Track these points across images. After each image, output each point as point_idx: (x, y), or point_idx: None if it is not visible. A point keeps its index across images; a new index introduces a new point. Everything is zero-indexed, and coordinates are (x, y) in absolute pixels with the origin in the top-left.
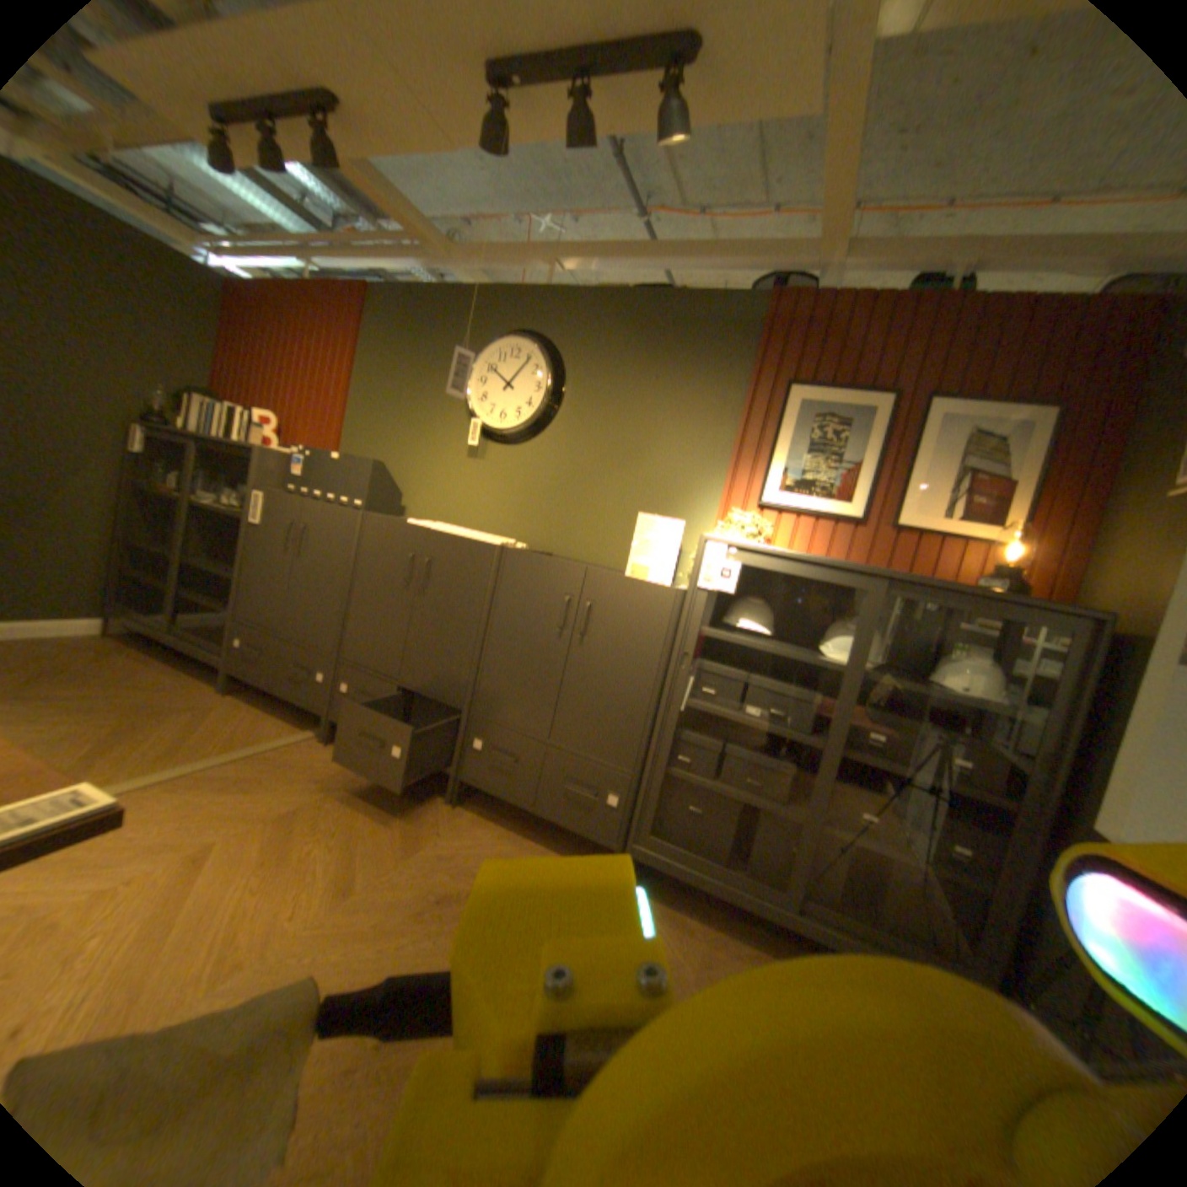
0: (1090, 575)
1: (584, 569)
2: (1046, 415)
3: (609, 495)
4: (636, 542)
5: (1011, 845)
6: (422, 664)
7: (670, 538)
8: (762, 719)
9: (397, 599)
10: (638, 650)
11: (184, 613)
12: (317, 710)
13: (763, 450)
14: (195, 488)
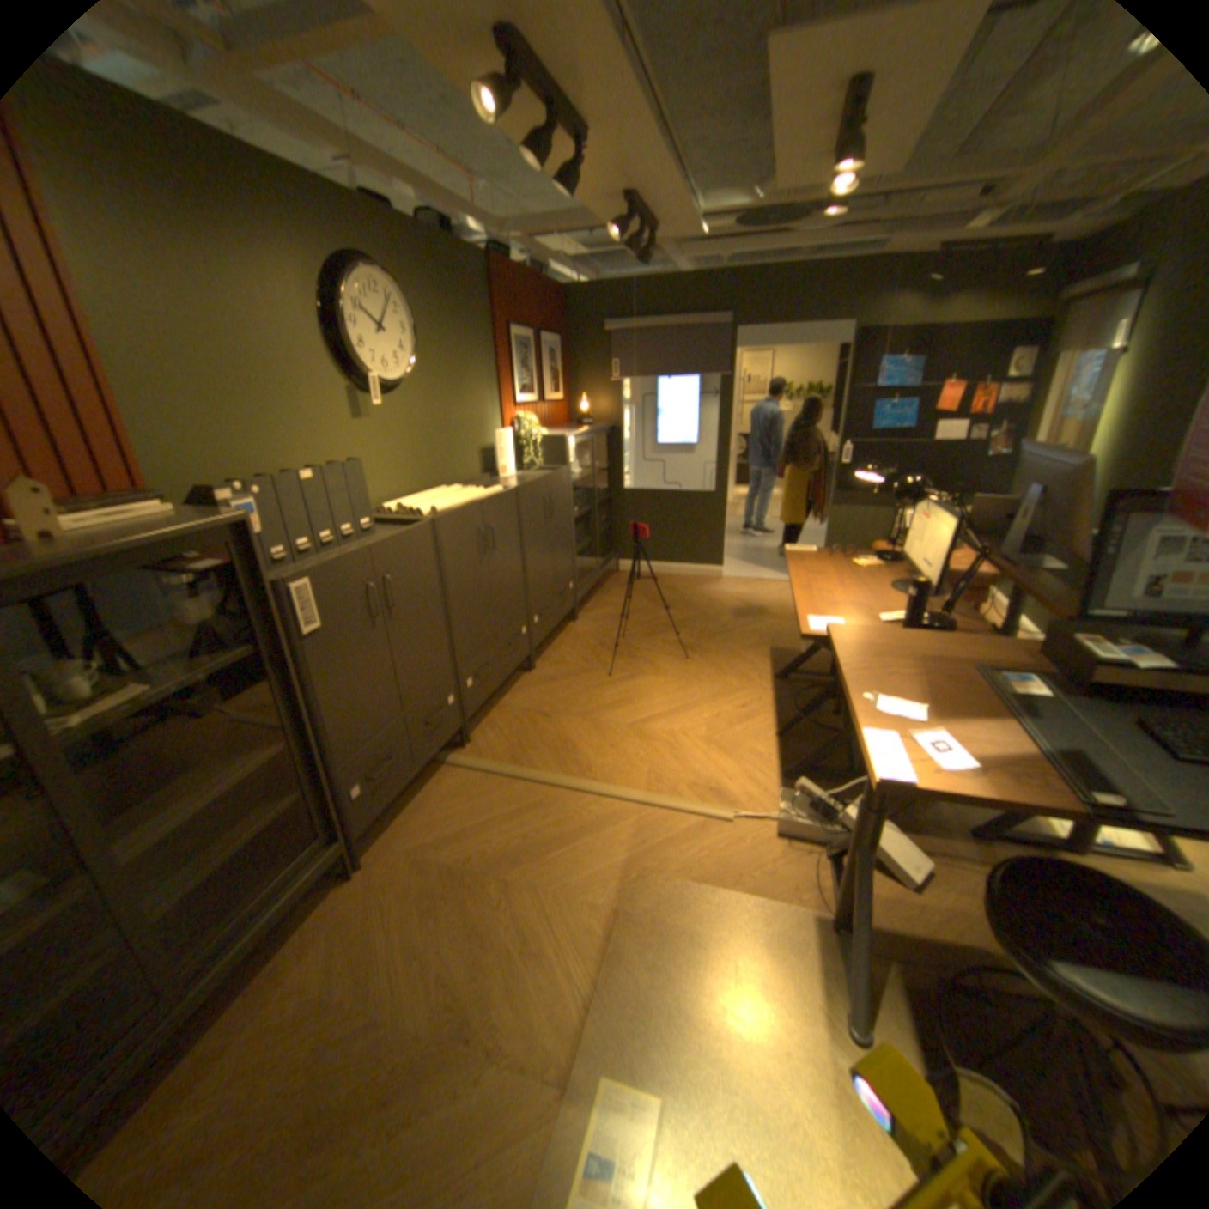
0: (576, 409)
1: (545, 480)
2: (558, 342)
3: (458, 423)
4: (498, 453)
5: (612, 508)
6: (503, 608)
7: (509, 443)
8: (578, 513)
9: (480, 577)
10: (564, 509)
11: None
12: (455, 731)
13: (508, 372)
14: None
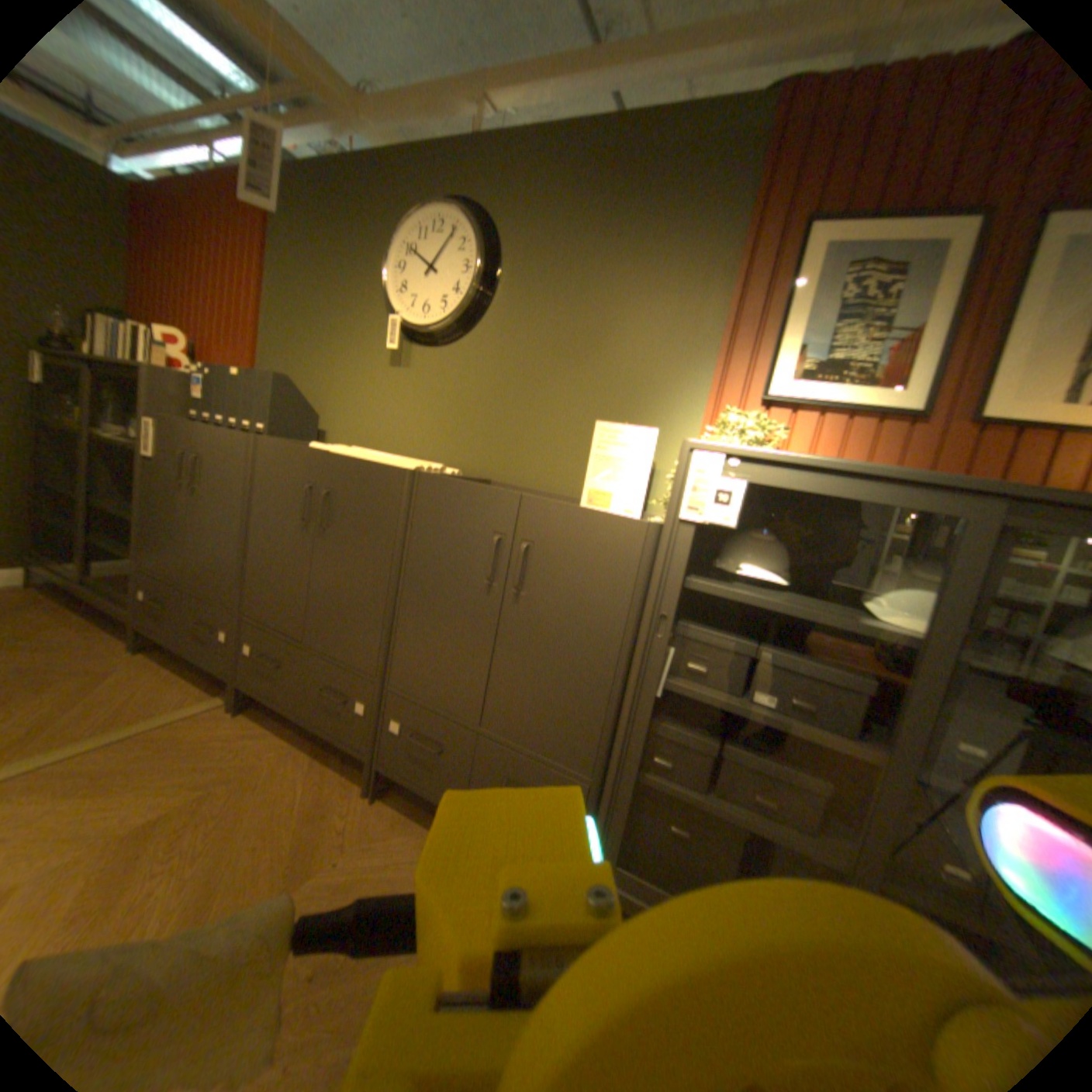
0: None
1: (518, 499)
2: None
3: (560, 402)
4: (595, 461)
5: None
6: (327, 623)
7: (640, 453)
8: (779, 713)
9: (297, 543)
10: (595, 611)
11: (119, 558)
12: (222, 675)
13: (770, 324)
14: (118, 422)
